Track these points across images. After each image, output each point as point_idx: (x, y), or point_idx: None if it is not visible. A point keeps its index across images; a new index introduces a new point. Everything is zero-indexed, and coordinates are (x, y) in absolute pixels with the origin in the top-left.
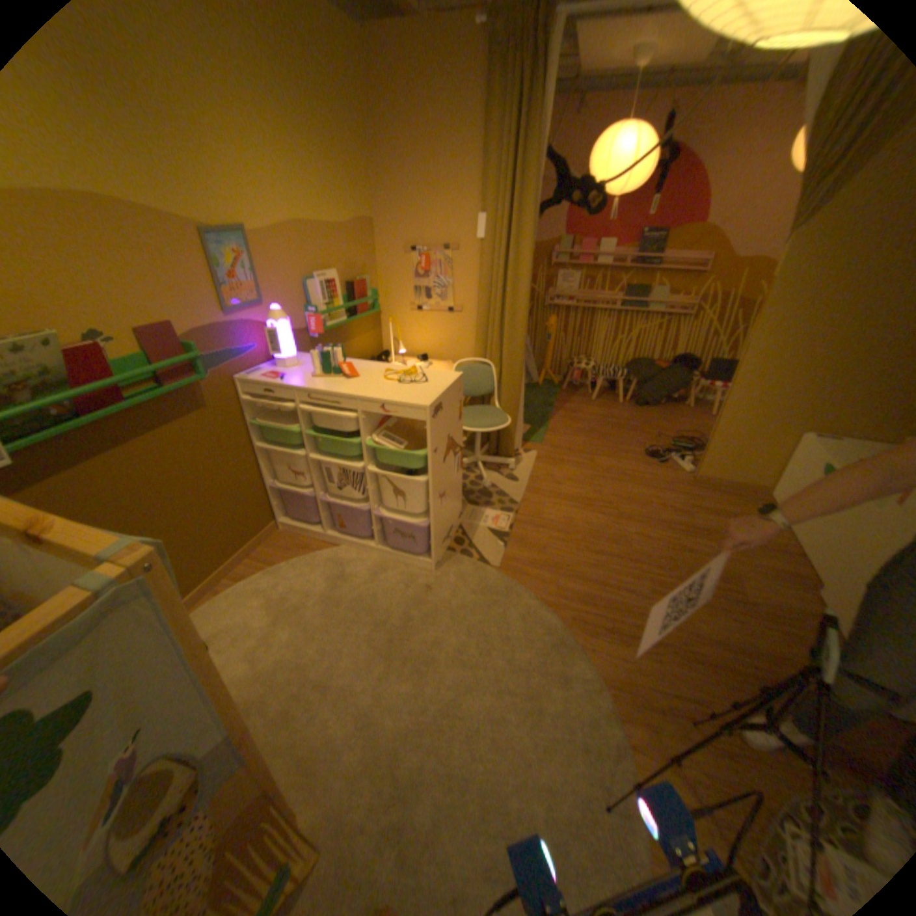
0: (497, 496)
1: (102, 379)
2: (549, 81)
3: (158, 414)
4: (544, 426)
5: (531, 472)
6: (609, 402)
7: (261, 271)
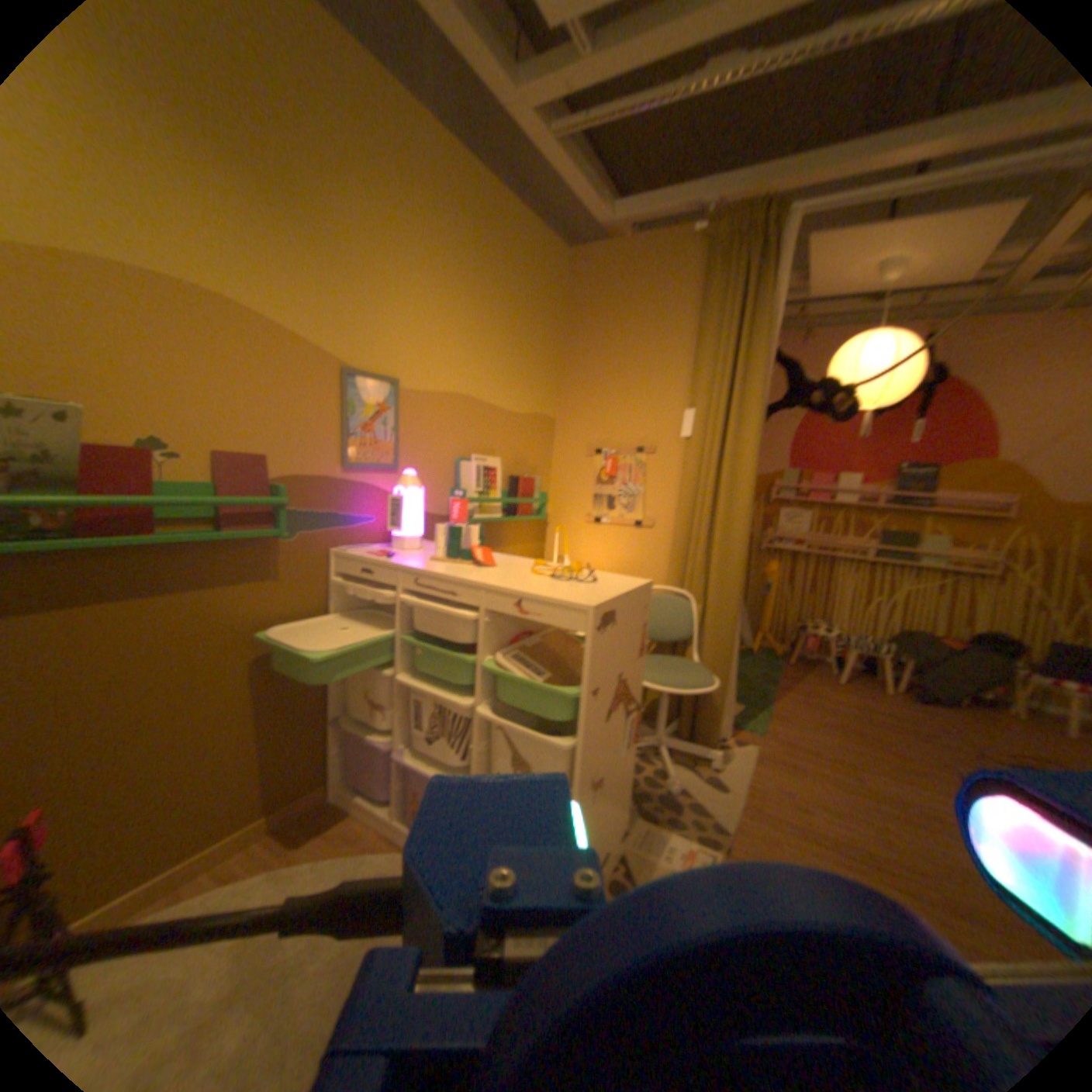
0: (695, 815)
1: (138, 499)
2: (784, 271)
3: (205, 572)
4: (770, 711)
5: (753, 781)
6: (874, 692)
7: (409, 435)
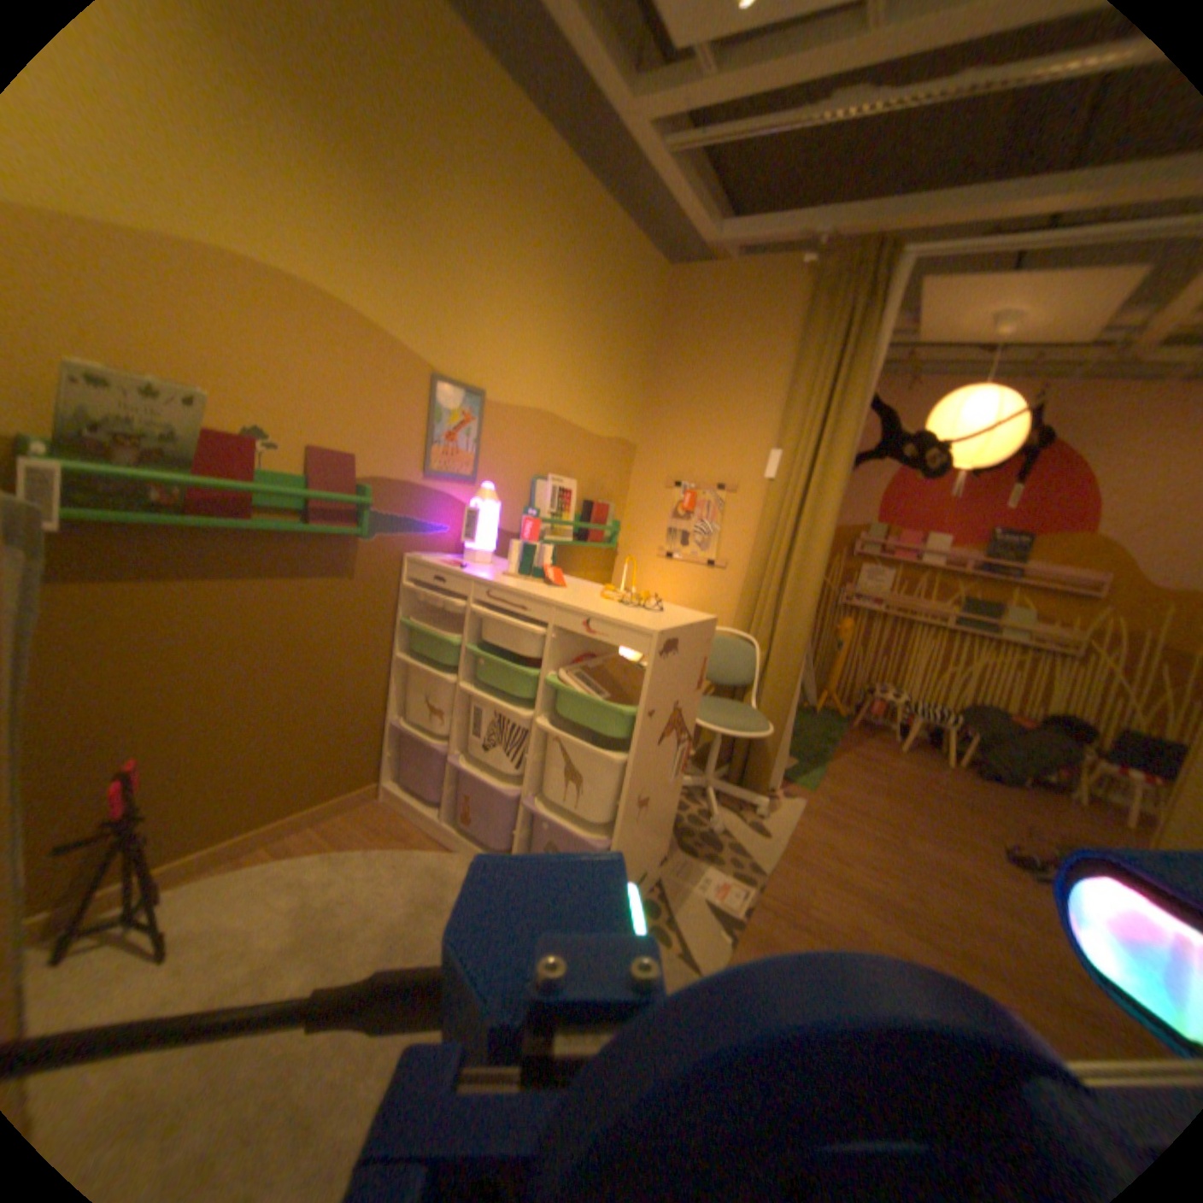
0: (734, 854)
1: (240, 487)
2: (889, 316)
3: (288, 564)
4: (823, 768)
5: (796, 831)
6: (934, 763)
7: (488, 450)
